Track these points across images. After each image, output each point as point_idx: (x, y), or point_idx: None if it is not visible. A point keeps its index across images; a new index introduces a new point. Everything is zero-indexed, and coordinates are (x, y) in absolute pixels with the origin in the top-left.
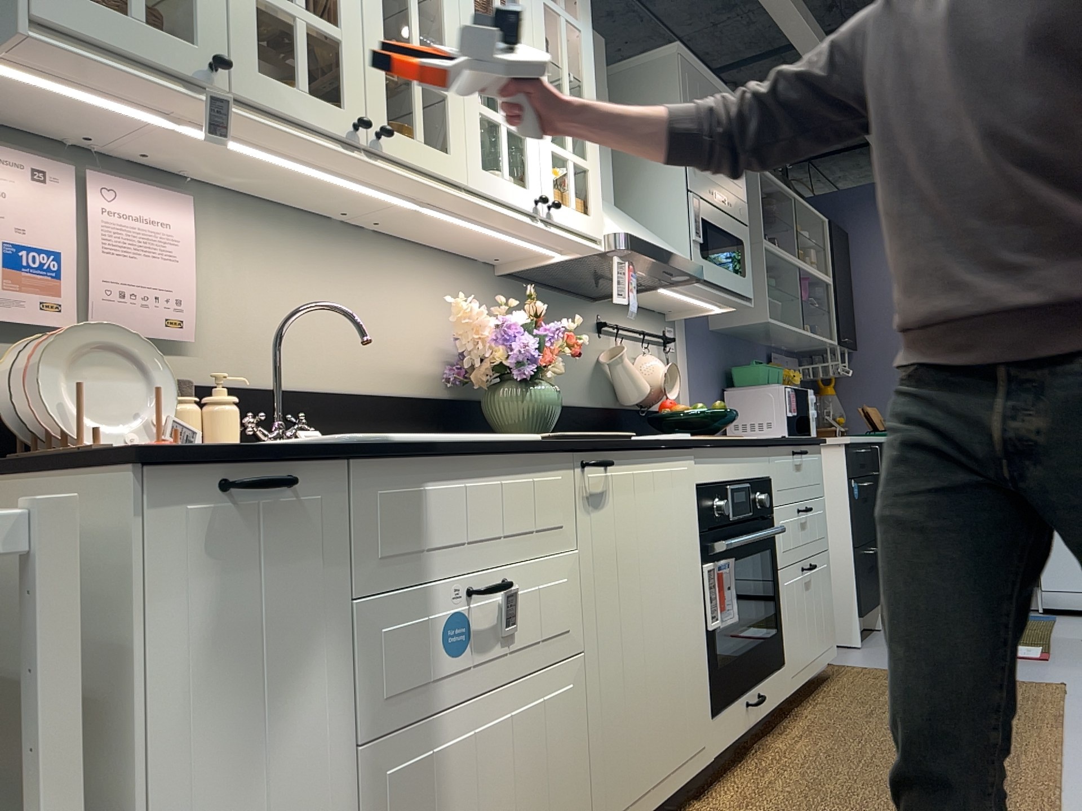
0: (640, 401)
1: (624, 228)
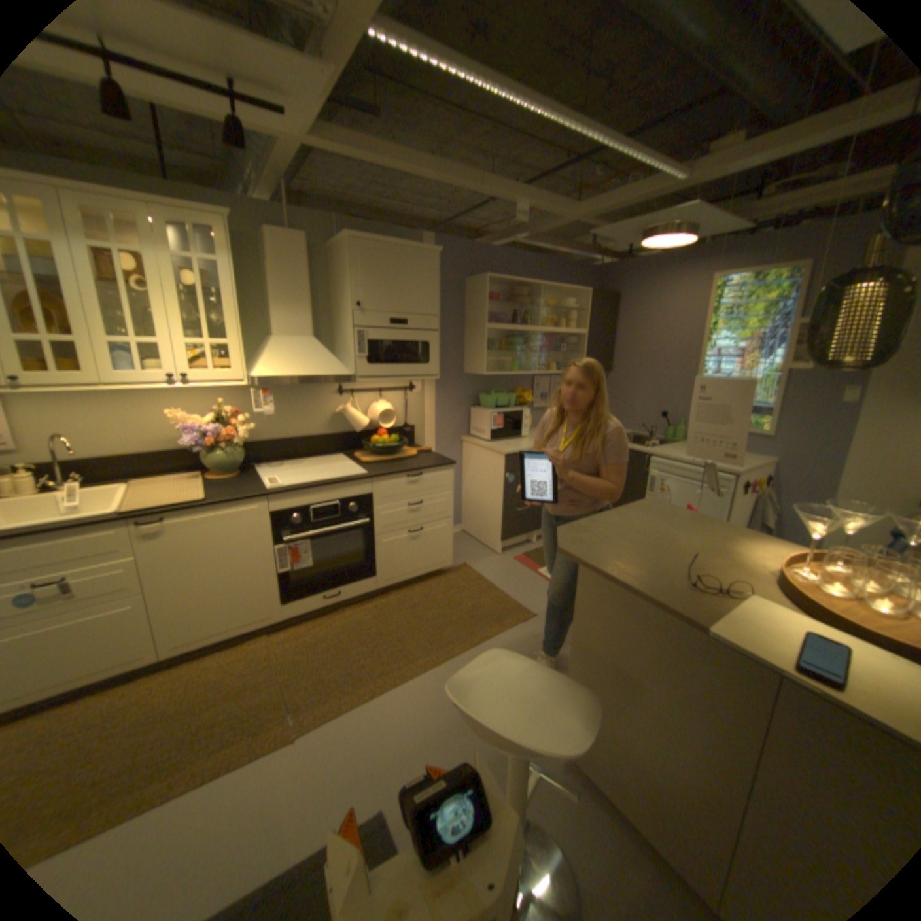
0: (359, 431)
1: (261, 371)
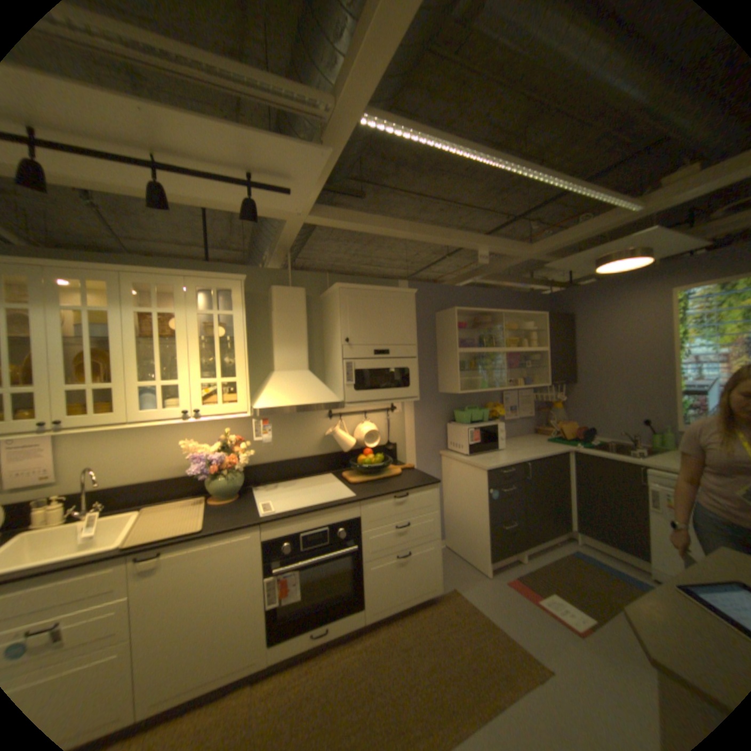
0: (346, 451)
1: (263, 403)
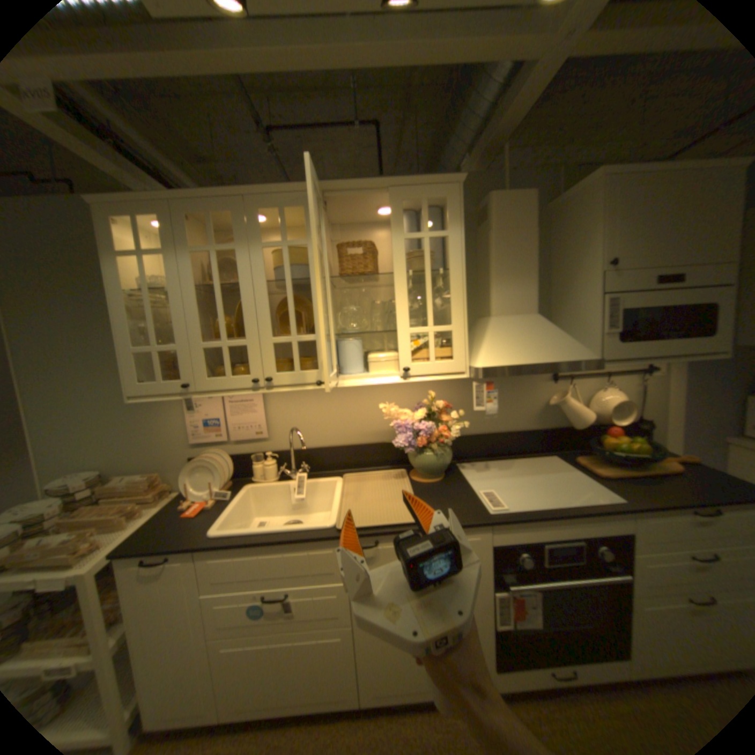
0: (581, 428)
1: (487, 360)
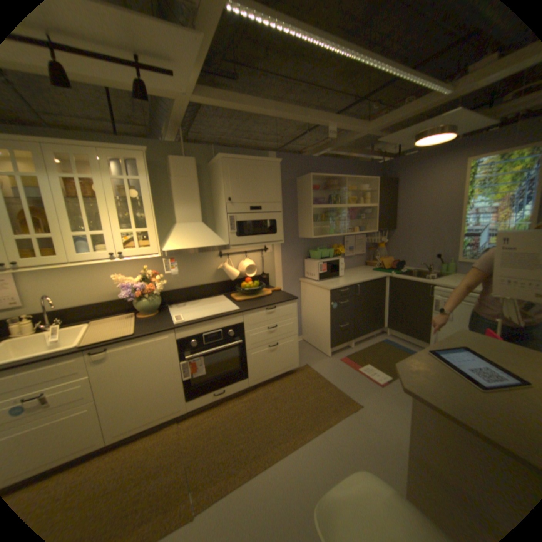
0: (233, 280)
1: (170, 247)
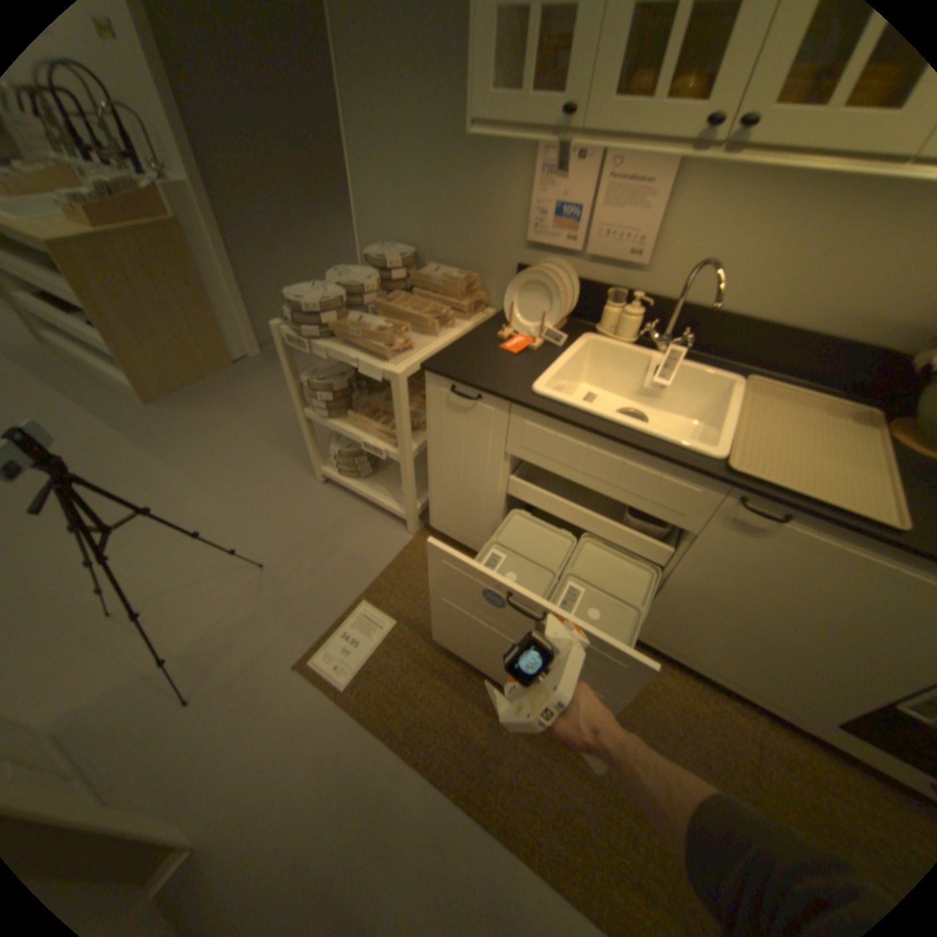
0: None
1: None
